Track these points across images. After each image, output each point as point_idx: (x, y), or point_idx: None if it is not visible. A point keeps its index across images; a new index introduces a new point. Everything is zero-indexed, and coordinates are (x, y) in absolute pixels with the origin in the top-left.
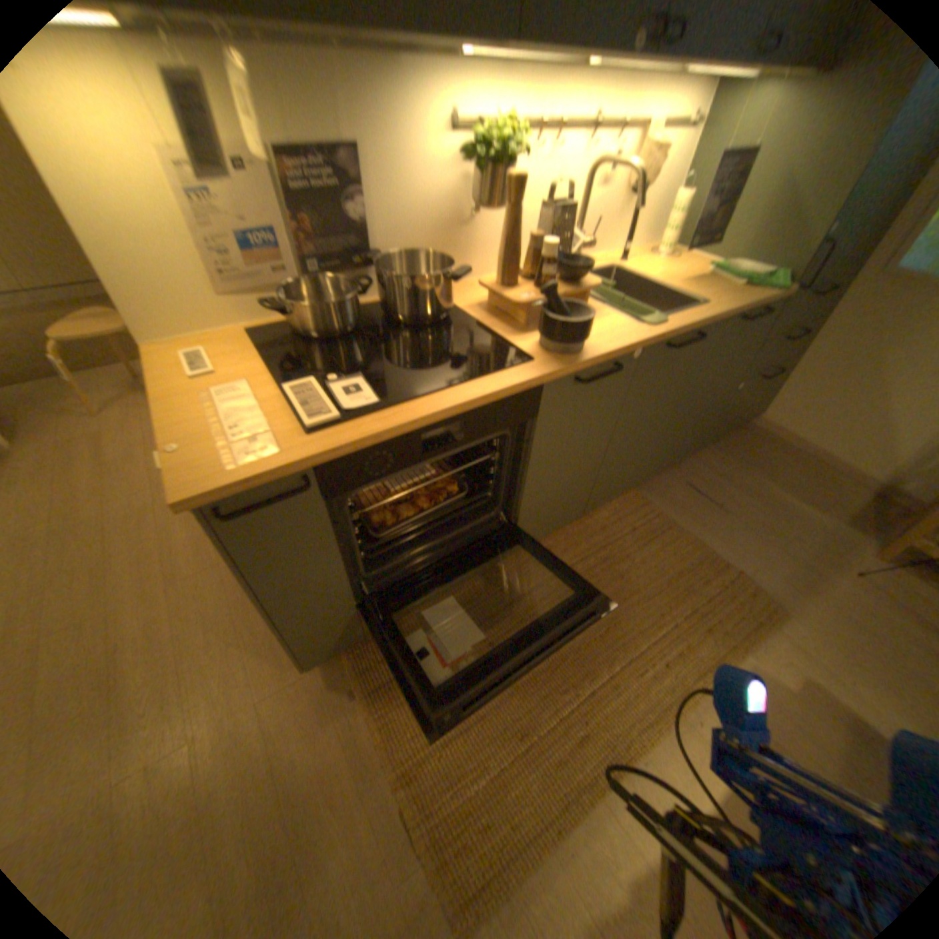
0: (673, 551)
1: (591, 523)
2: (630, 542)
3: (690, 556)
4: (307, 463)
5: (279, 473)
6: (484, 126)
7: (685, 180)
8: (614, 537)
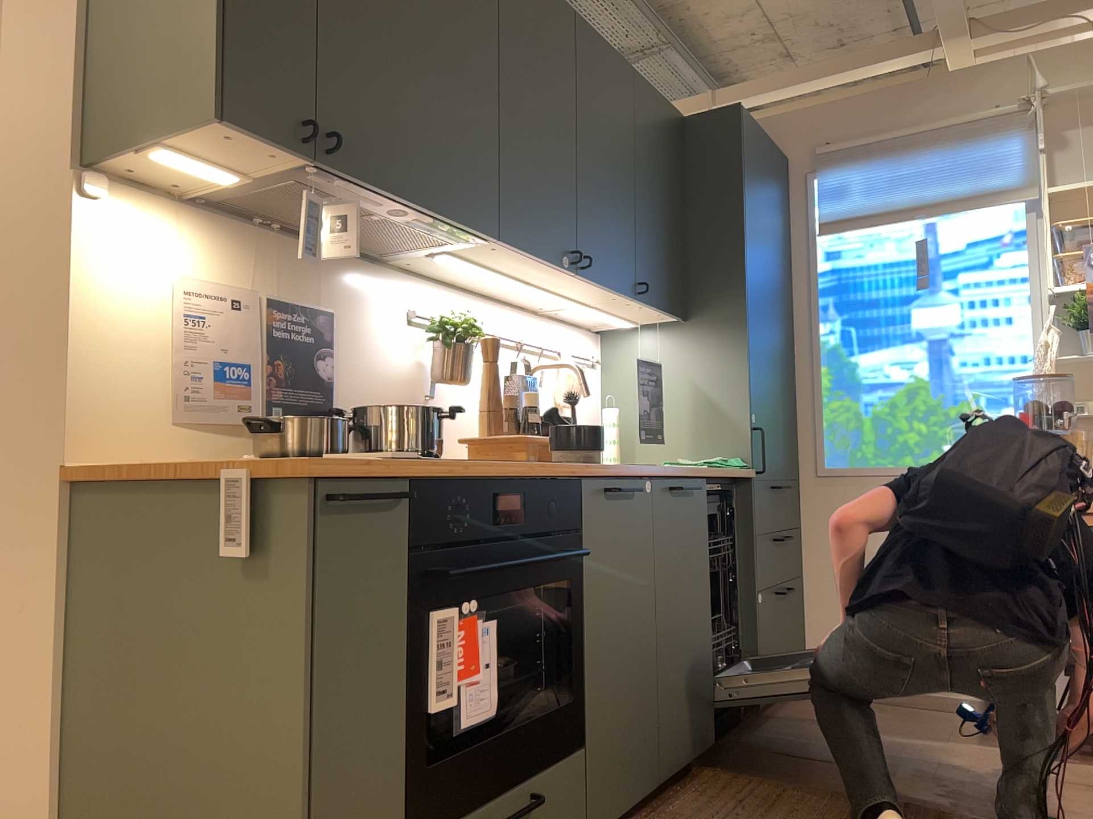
0: (809, 807)
1: (677, 809)
2: (746, 814)
3: (835, 806)
4: (412, 468)
5: (388, 471)
6: (444, 317)
7: (608, 401)
8: (719, 814)
